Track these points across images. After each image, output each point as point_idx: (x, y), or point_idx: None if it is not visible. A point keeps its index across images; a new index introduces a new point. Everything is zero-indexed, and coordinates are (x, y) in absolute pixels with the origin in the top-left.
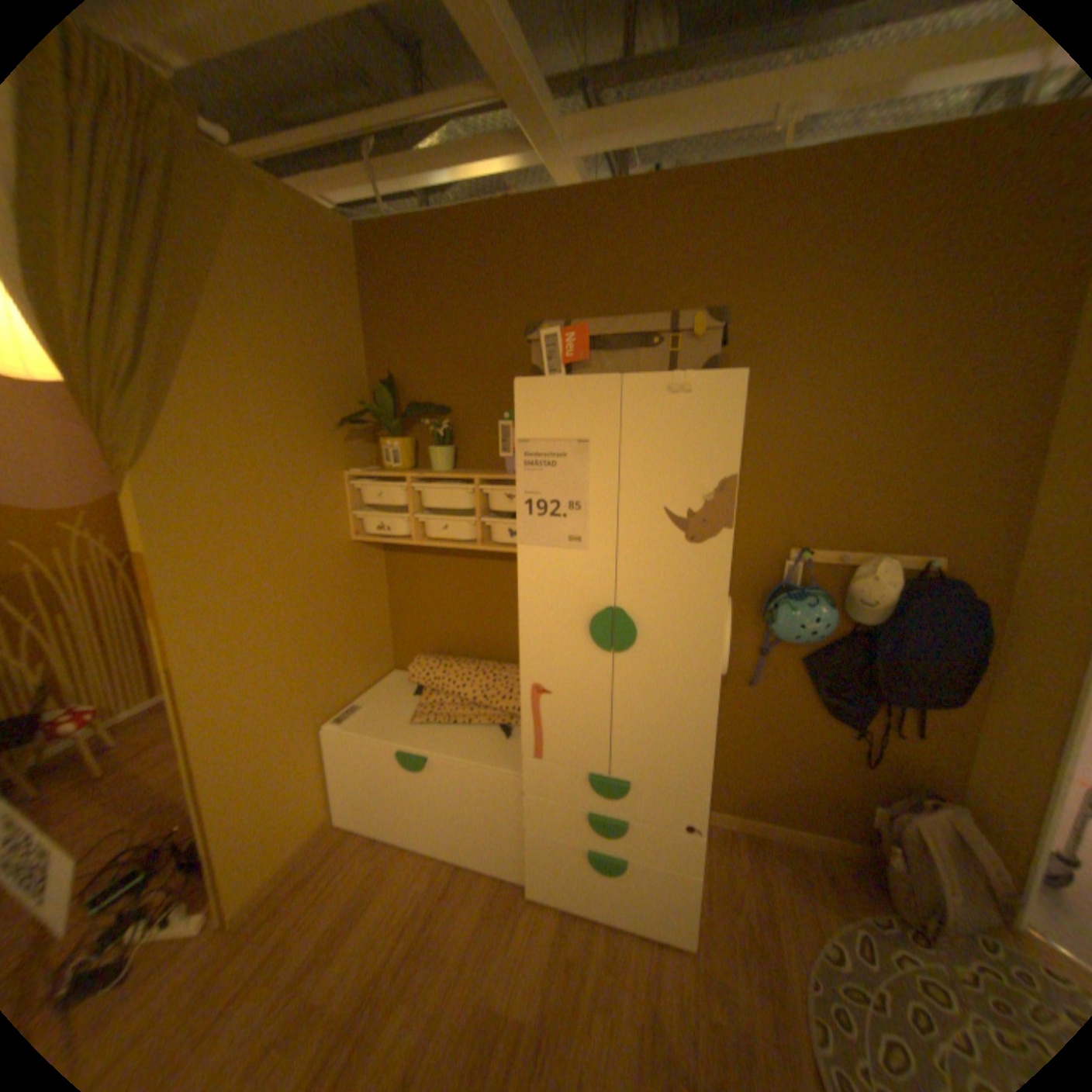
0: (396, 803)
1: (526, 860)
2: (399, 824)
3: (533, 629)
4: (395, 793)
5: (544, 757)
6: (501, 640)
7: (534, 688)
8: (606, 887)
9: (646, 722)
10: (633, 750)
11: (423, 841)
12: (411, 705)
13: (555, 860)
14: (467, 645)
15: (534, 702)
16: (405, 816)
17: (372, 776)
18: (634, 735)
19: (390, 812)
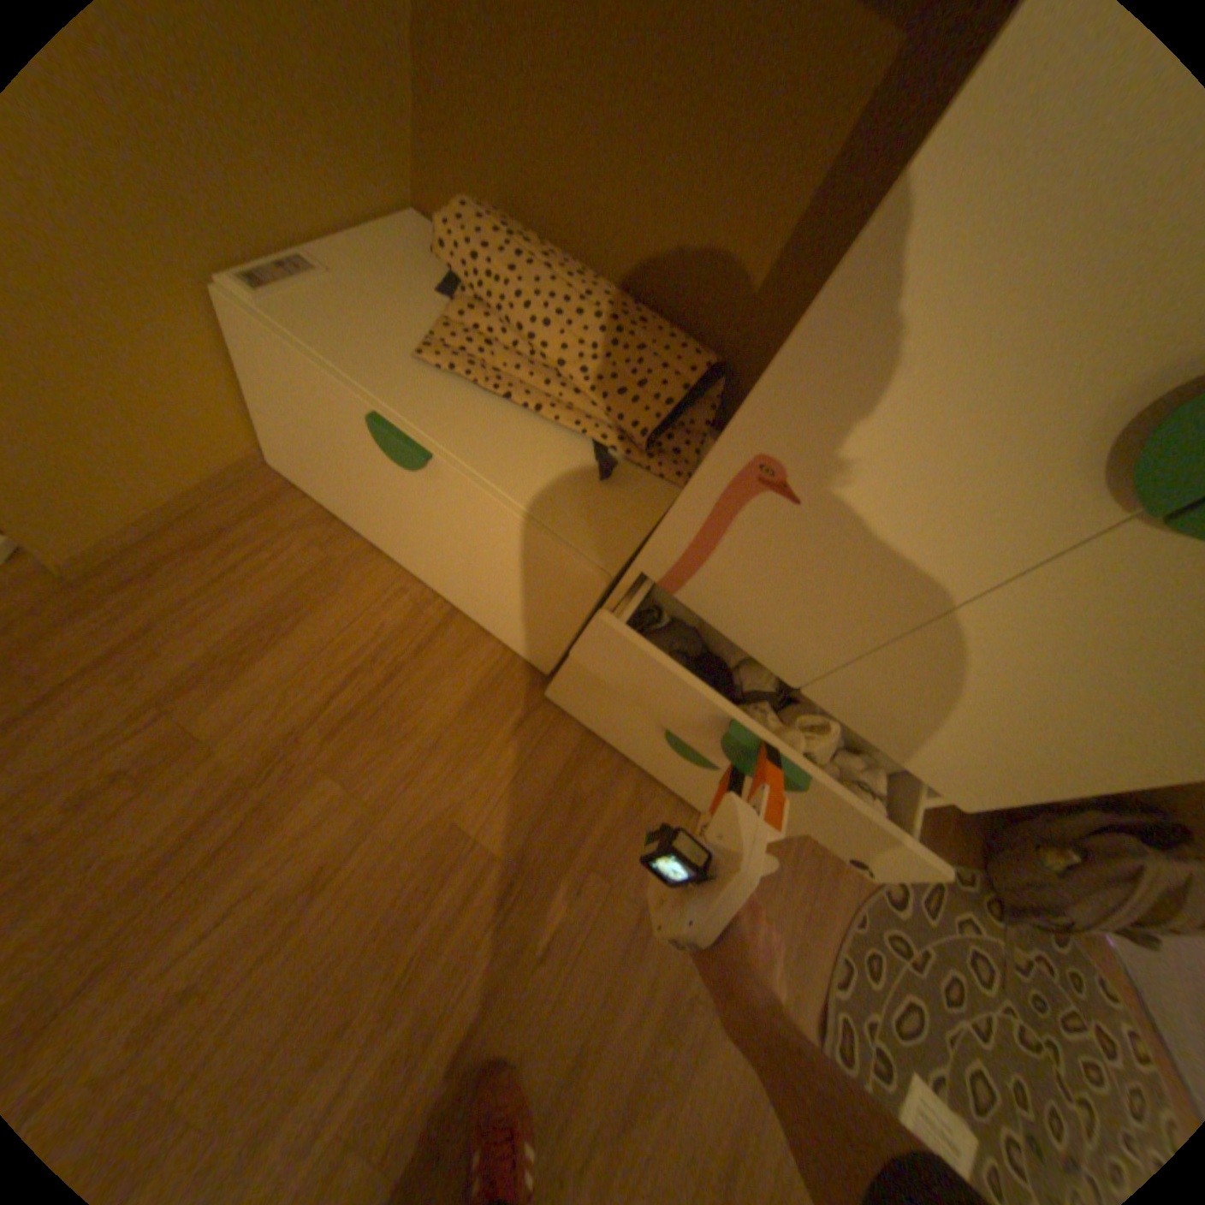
0: (371, 490)
1: (565, 668)
2: (373, 518)
3: (921, 274)
4: (369, 475)
5: (685, 594)
6: (664, 247)
7: (763, 463)
8: (672, 754)
9: (998, 684)
10: (901, 695)
11: (411, 557)
12: (429, 311)
13: (611, 696)
14: (581, 220)
15: (737, 493)
16: (385, 514)
17: (326, 428)
18: (934, 682)
19: (360, 496)
